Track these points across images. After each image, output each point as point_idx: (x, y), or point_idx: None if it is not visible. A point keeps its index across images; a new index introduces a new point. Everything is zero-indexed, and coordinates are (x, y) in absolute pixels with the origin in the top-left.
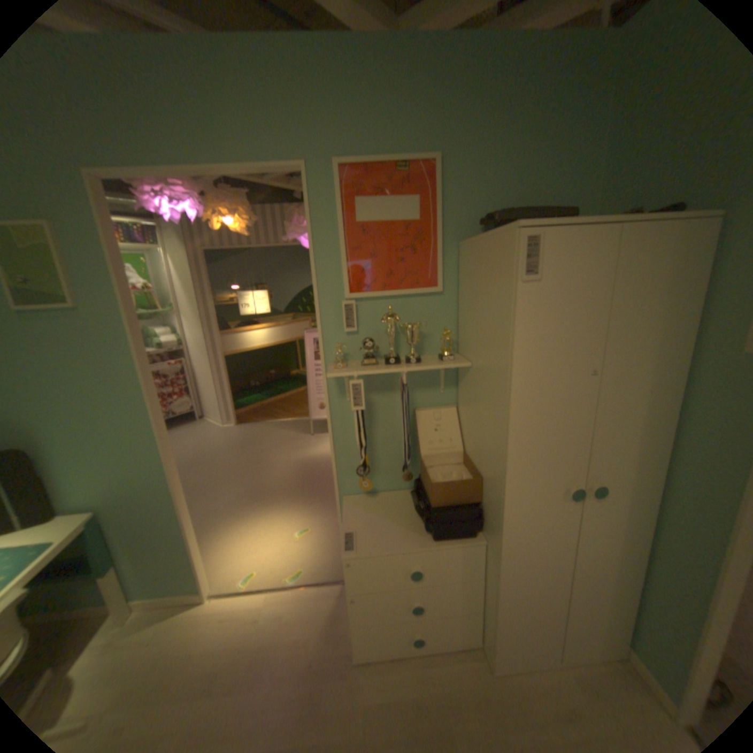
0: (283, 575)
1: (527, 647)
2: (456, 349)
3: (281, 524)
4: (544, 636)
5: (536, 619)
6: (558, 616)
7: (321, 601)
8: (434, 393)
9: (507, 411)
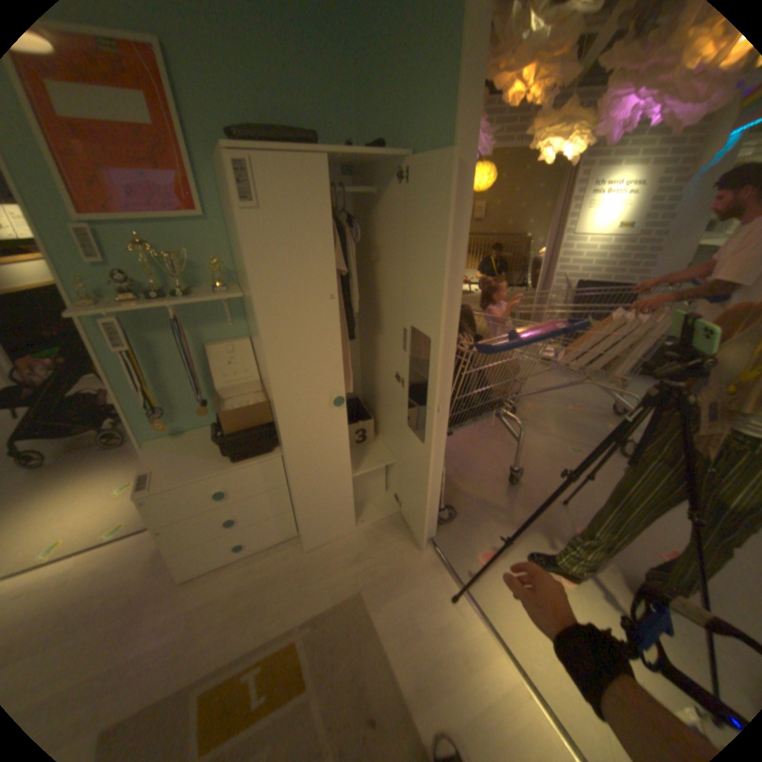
0: (98, 533)
1: (325, 523)
2: (237, 280)
3: (96, 486)
4: (336, 512)
5: (327, 502)
6: (344, 495)
7: (145, 544)
8: (223, 327)
9: (261, 338)
